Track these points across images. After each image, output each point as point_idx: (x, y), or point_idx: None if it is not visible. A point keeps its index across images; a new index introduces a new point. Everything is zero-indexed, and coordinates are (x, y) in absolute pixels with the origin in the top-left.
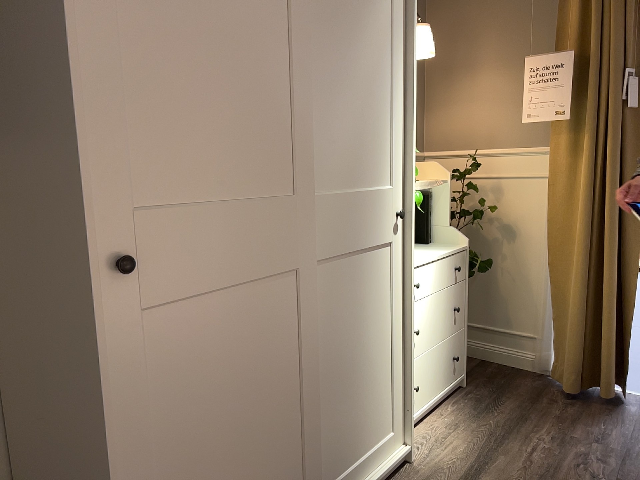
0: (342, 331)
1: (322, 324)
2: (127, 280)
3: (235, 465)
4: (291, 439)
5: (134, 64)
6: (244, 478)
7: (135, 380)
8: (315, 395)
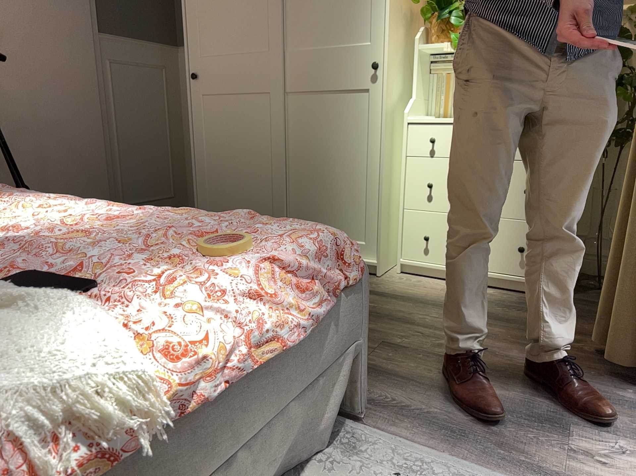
0: (313, 143)
1: (296, 132)
2: (198, 84)
3: (236, 177)
4: (266, 185)
5: (201, 4)
6: (240, 187)
7: (200, 121)
8: (286, 171)
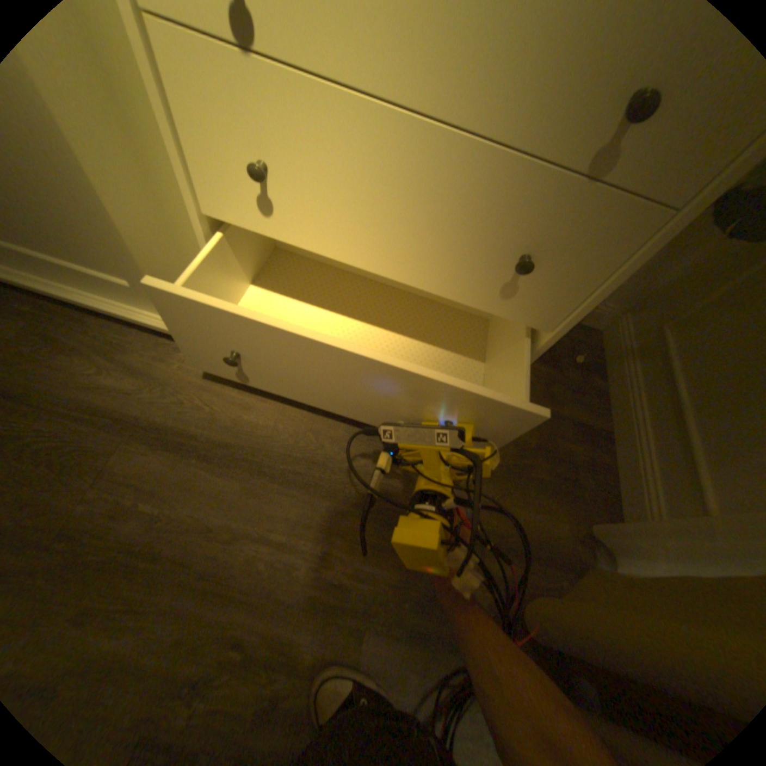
0: None
1: None
2: None
3: None
4: None
5: None
6: None
7: None
8: None
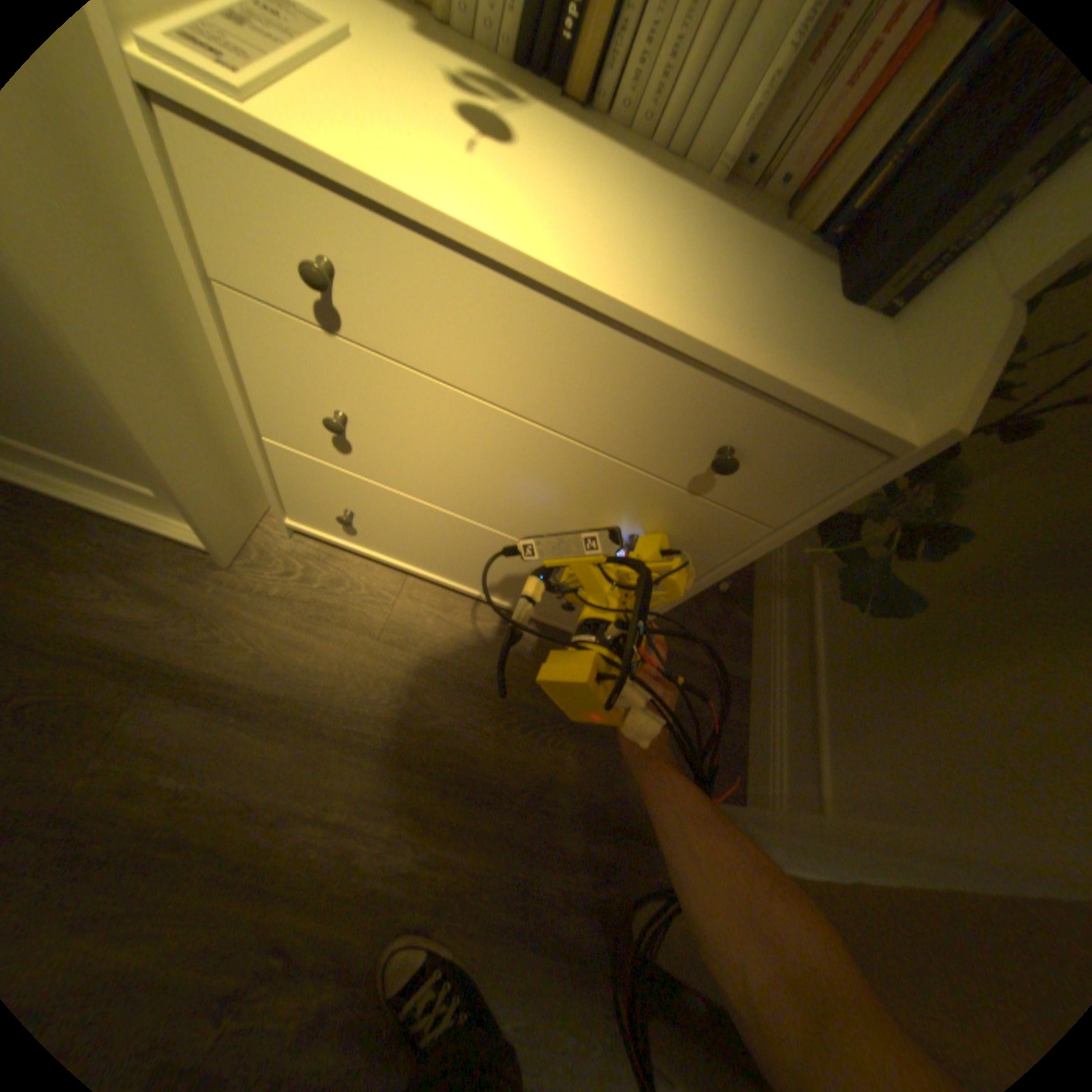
0: None
1: None
2: None
3: None
4: None
5: None
6: None
7: None
8: None
